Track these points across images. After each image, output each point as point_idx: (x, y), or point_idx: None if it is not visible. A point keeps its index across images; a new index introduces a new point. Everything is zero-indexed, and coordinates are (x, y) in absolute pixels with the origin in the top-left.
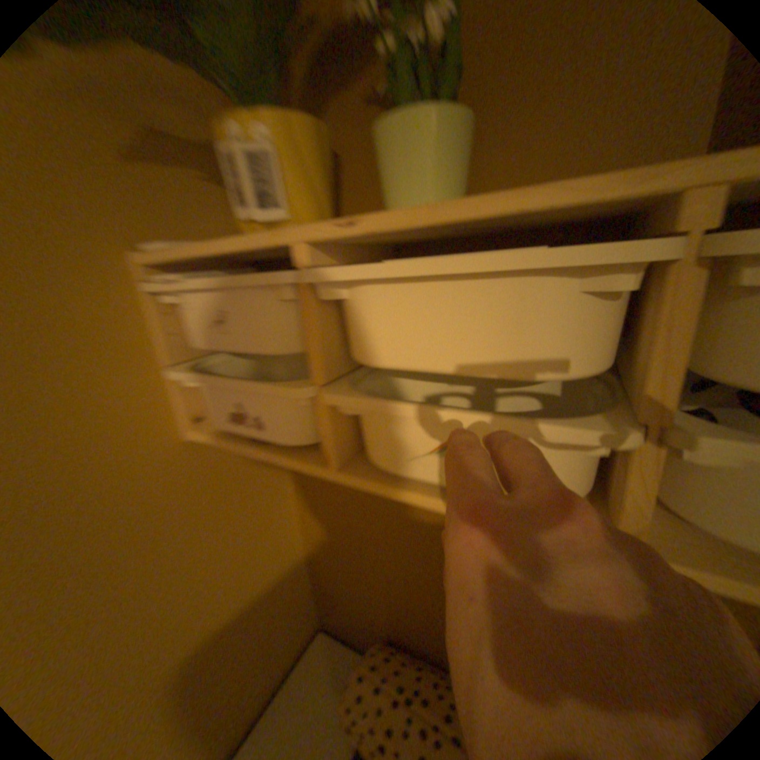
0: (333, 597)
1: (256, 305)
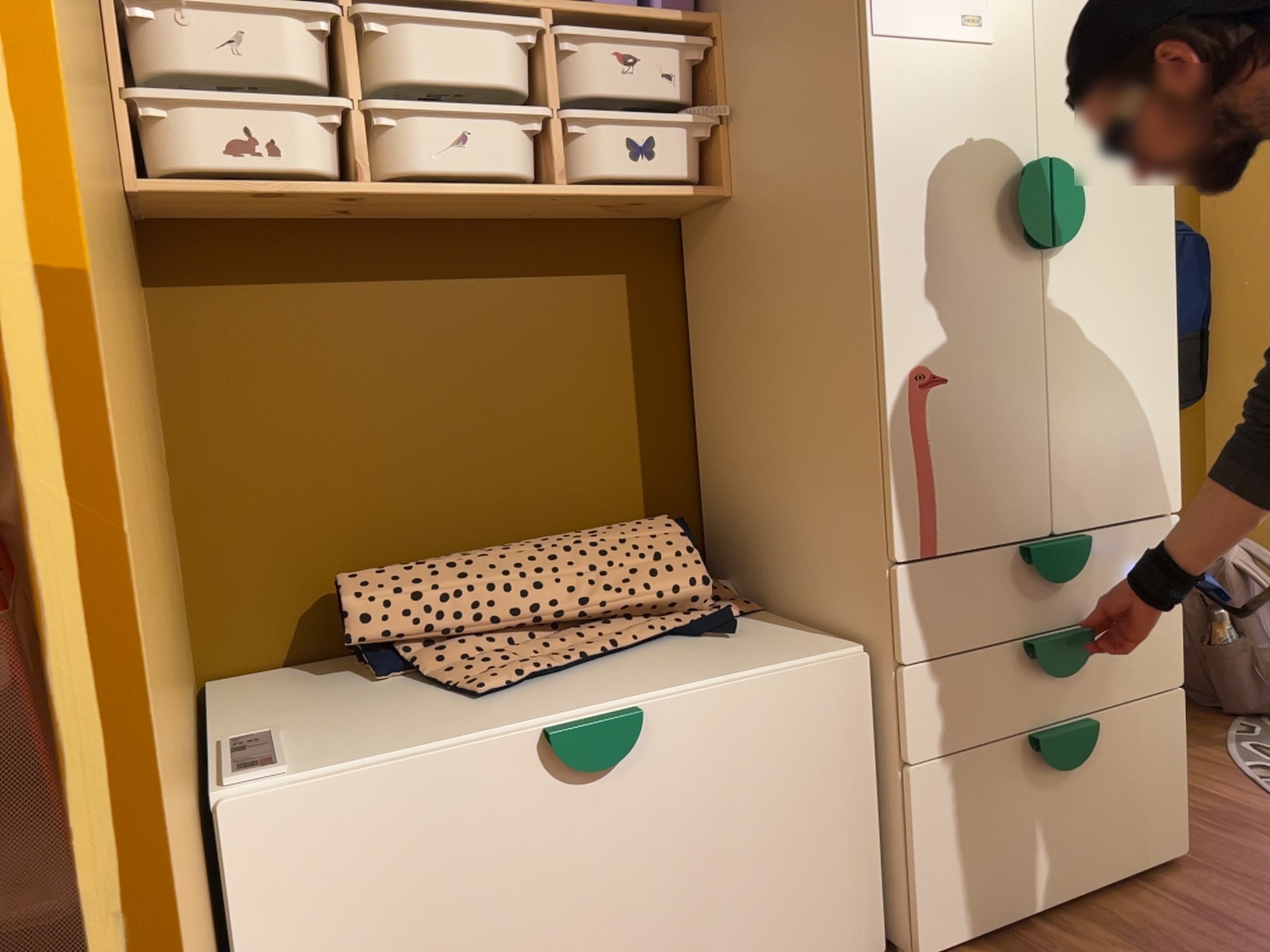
0: (238, 585)
1: (292, 32)
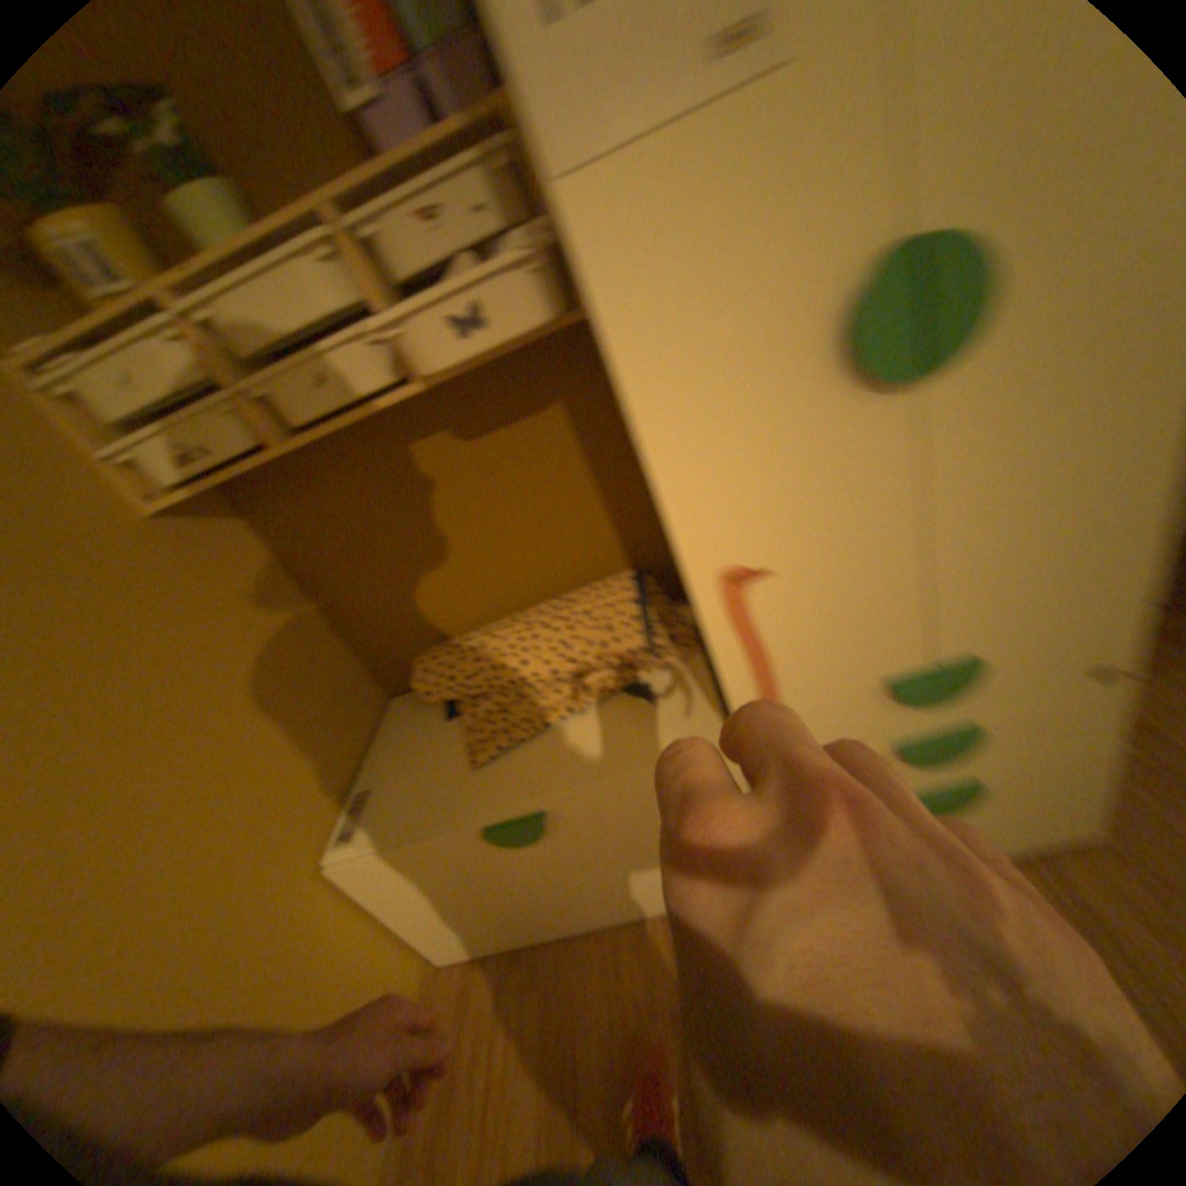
0: (384, 653)
1: (153, 350)
